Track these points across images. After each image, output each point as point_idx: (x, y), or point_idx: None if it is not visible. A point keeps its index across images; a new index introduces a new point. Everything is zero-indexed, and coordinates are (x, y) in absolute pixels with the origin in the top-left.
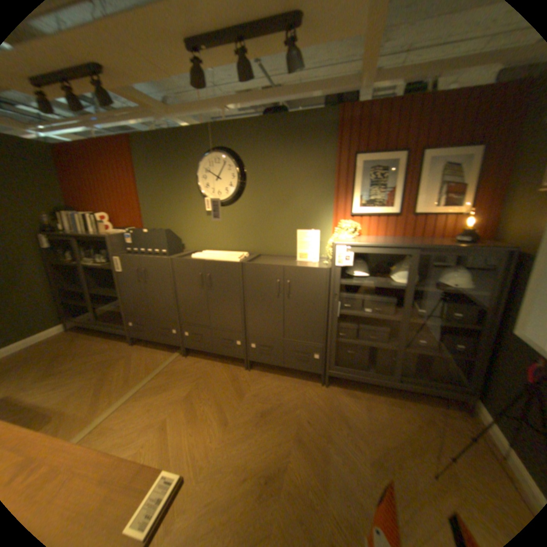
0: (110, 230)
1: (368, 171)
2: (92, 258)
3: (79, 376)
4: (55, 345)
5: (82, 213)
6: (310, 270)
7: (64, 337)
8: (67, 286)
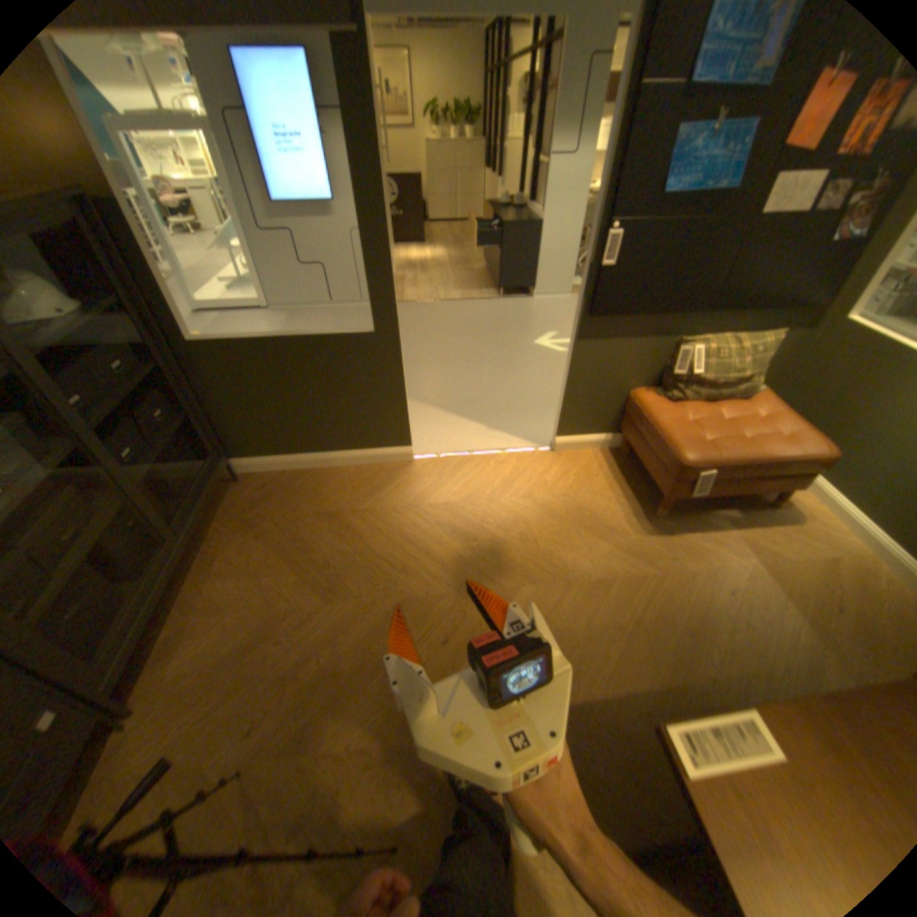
0: None
1: None
2: None
3: None
4: None
5: None
6: None
7: None
8: None
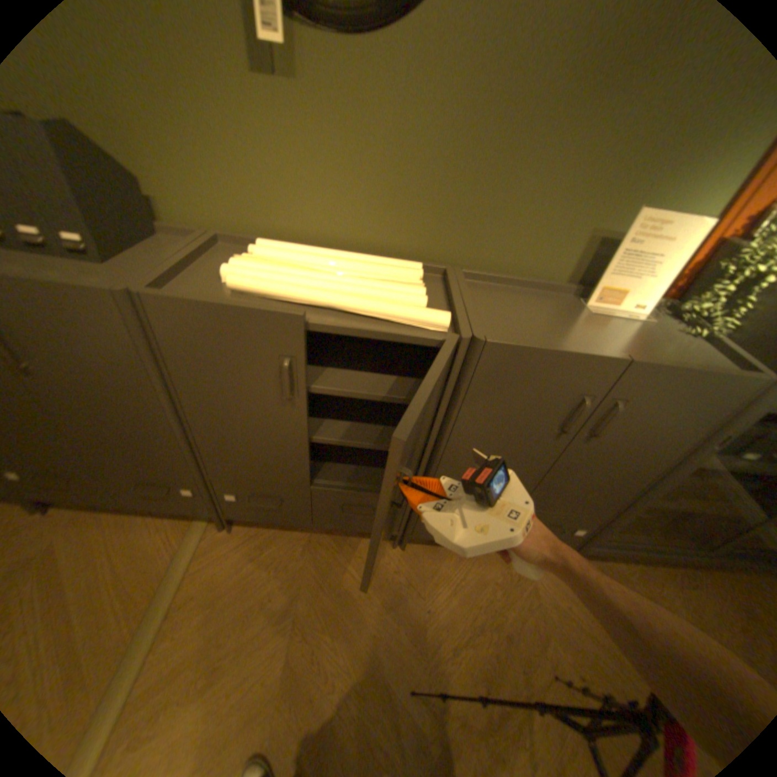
0: None
1: None
2: None
3: None
4: None
5: None
6: (716, 378)
7: None
8: None
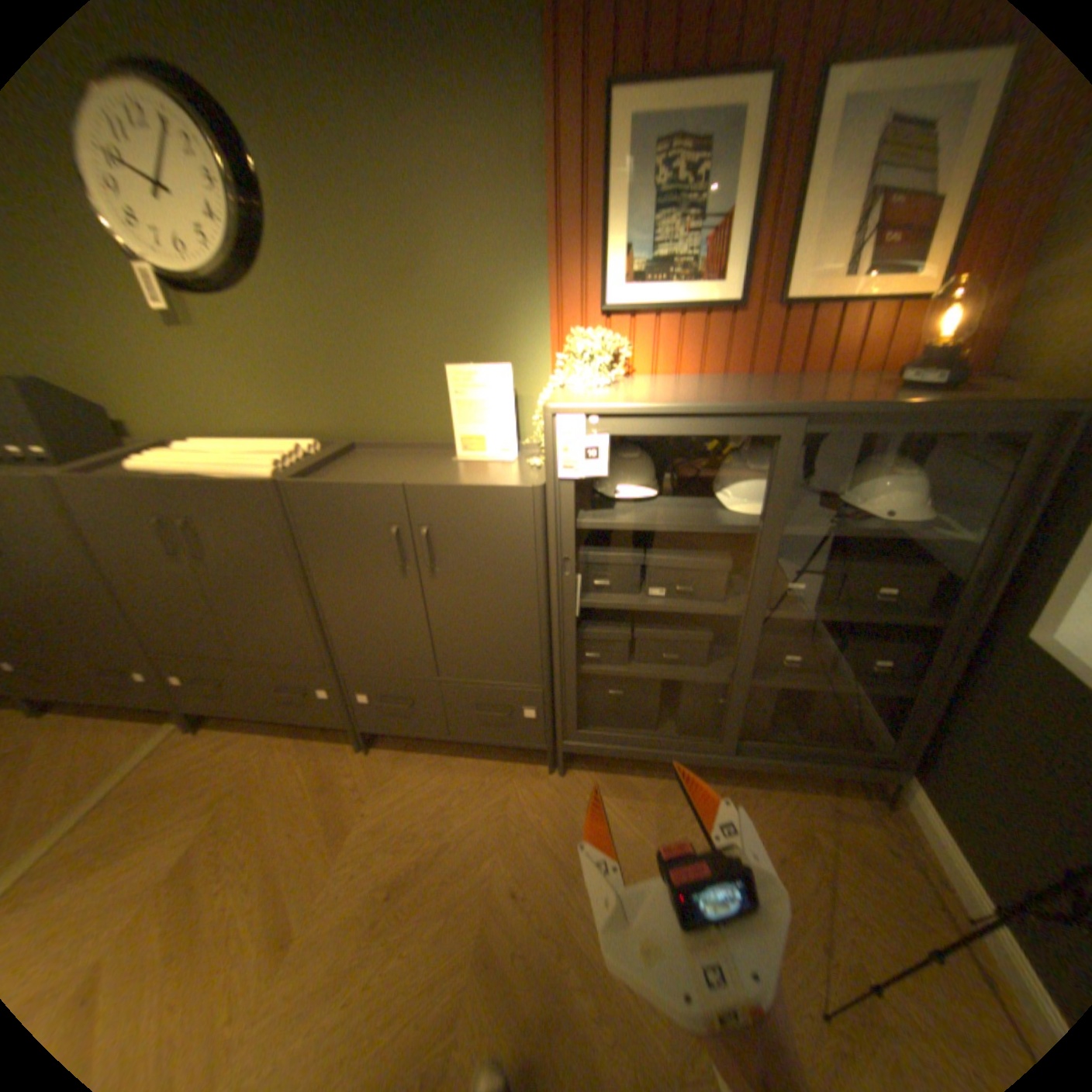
0: None
1: (649, 154)
2: None
3: None
4: None
5: None
6: (484, 494)
7: None
8: None
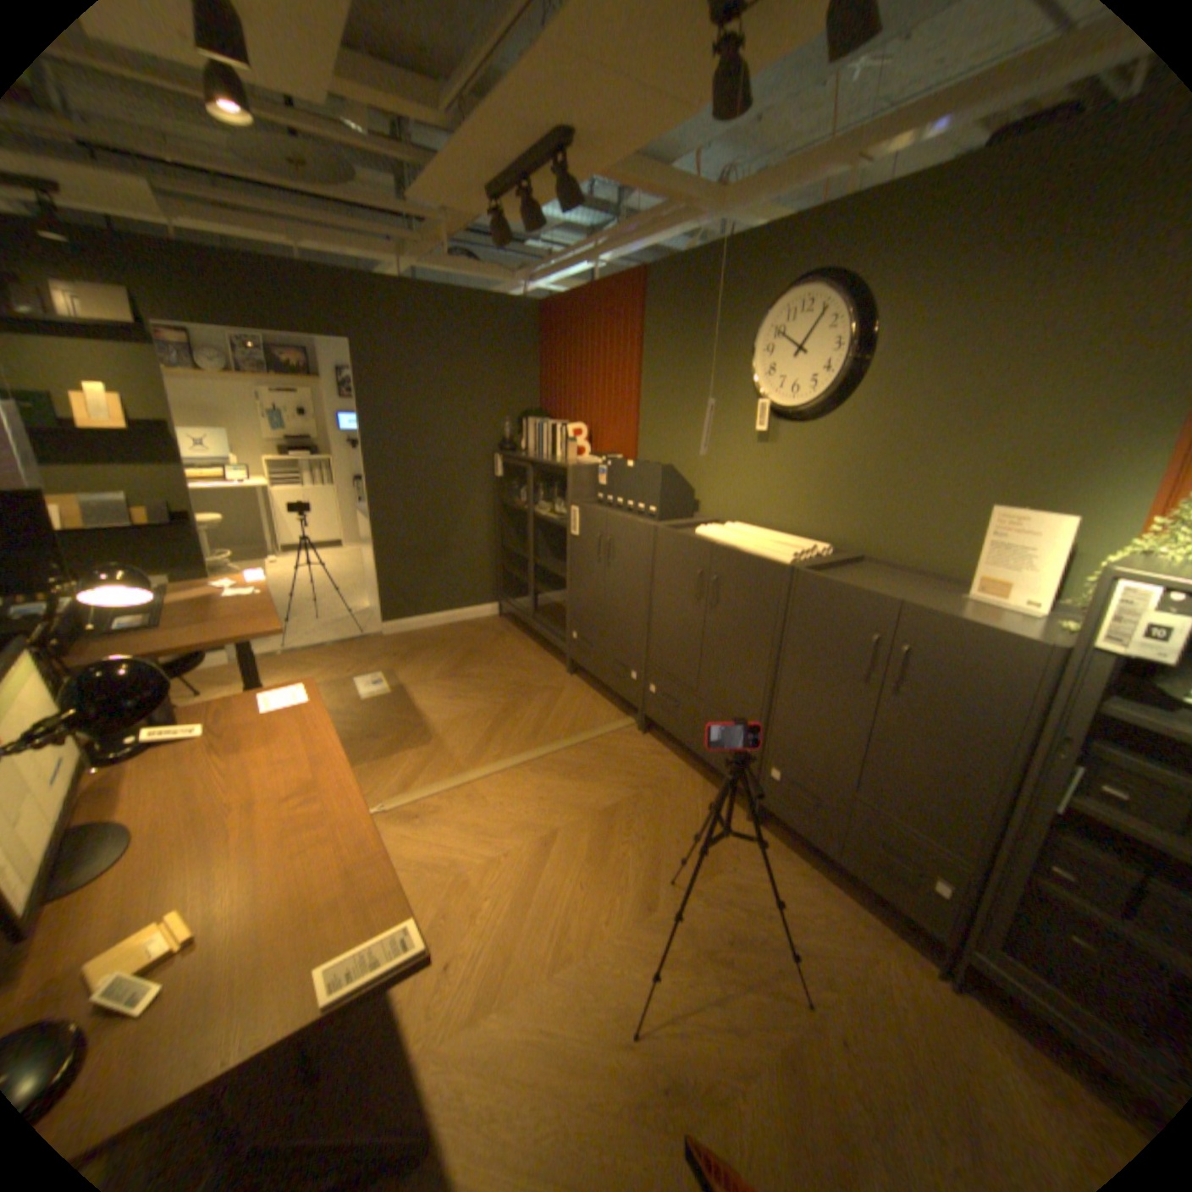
0: (586, 457)
1: None
2: (555, 505)
3: (487, 692)
4: (483, 633)
5: (557, 423)
6: (991, 634)
7: (498, 624)
8: (518, 544)
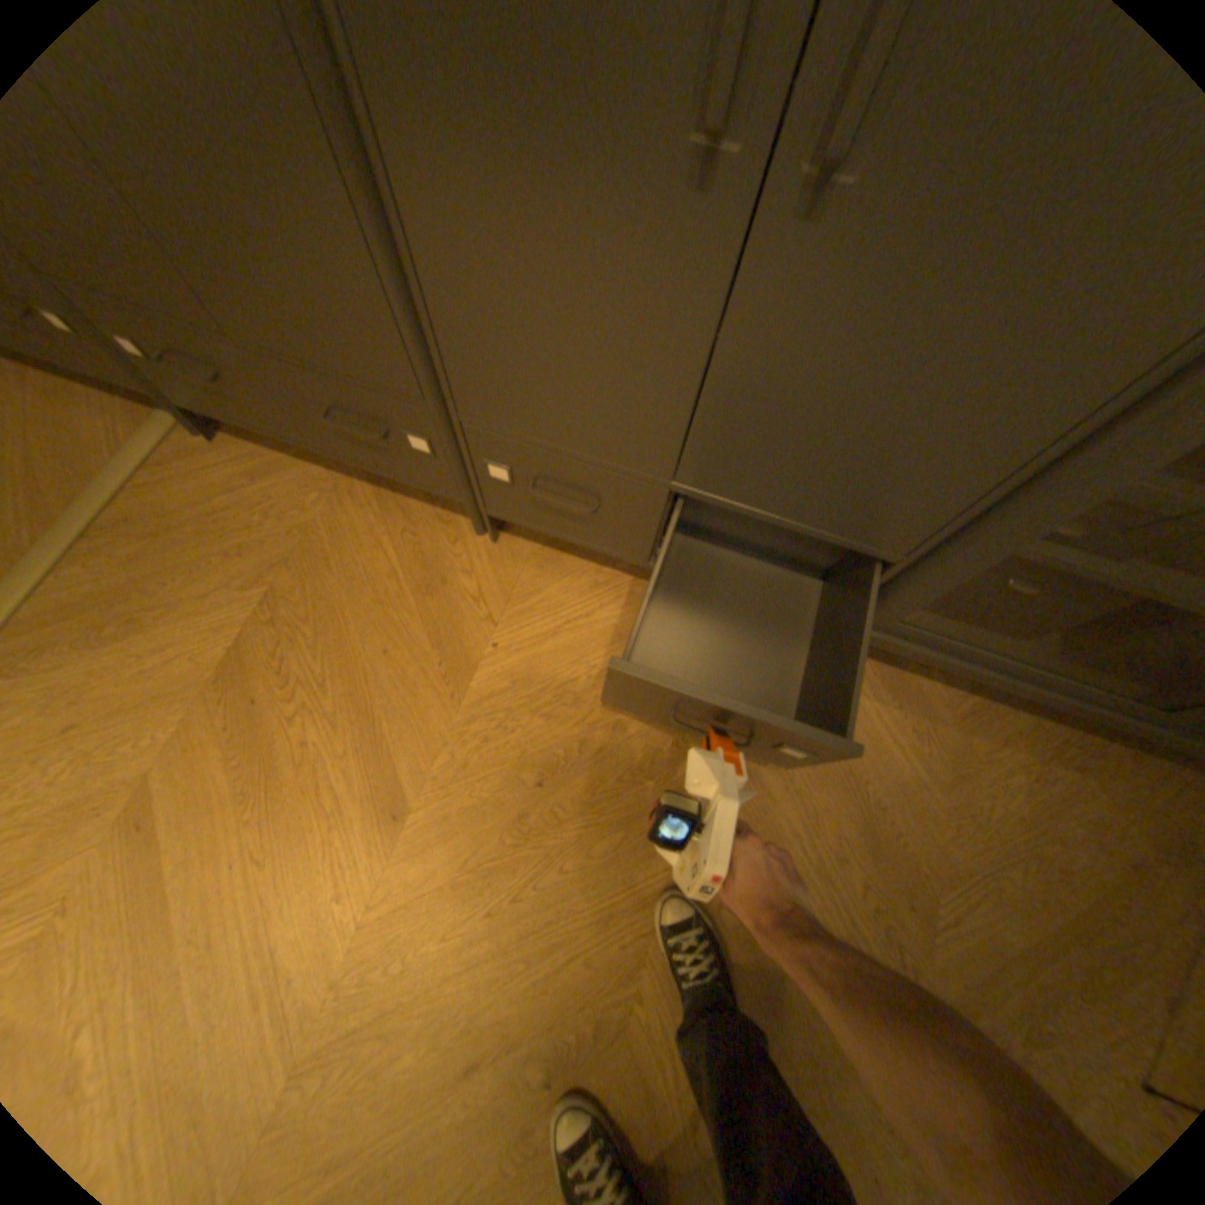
0: None
1: None
2: None
3: None
4: None
5: None
6: None
7: None
8: None
